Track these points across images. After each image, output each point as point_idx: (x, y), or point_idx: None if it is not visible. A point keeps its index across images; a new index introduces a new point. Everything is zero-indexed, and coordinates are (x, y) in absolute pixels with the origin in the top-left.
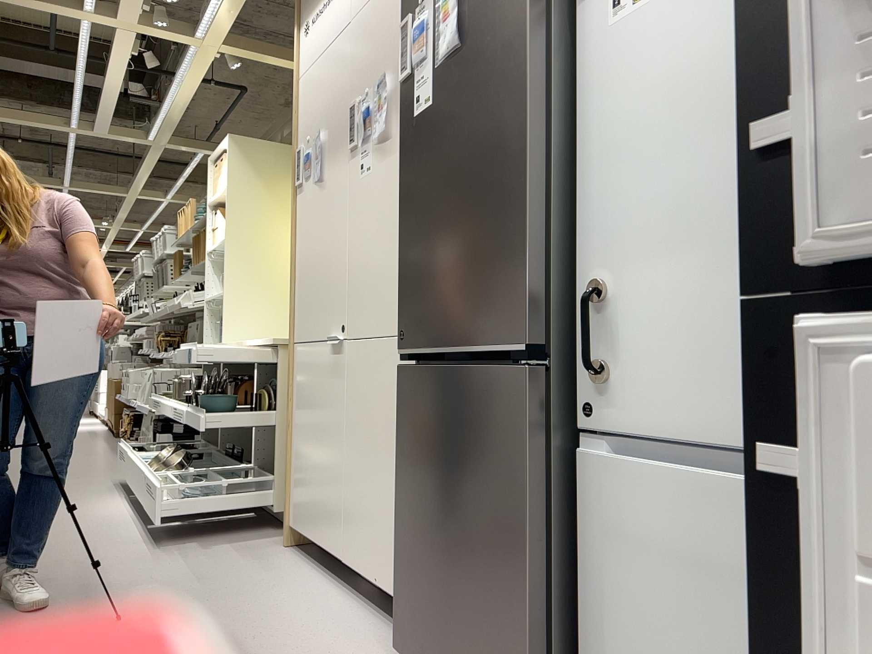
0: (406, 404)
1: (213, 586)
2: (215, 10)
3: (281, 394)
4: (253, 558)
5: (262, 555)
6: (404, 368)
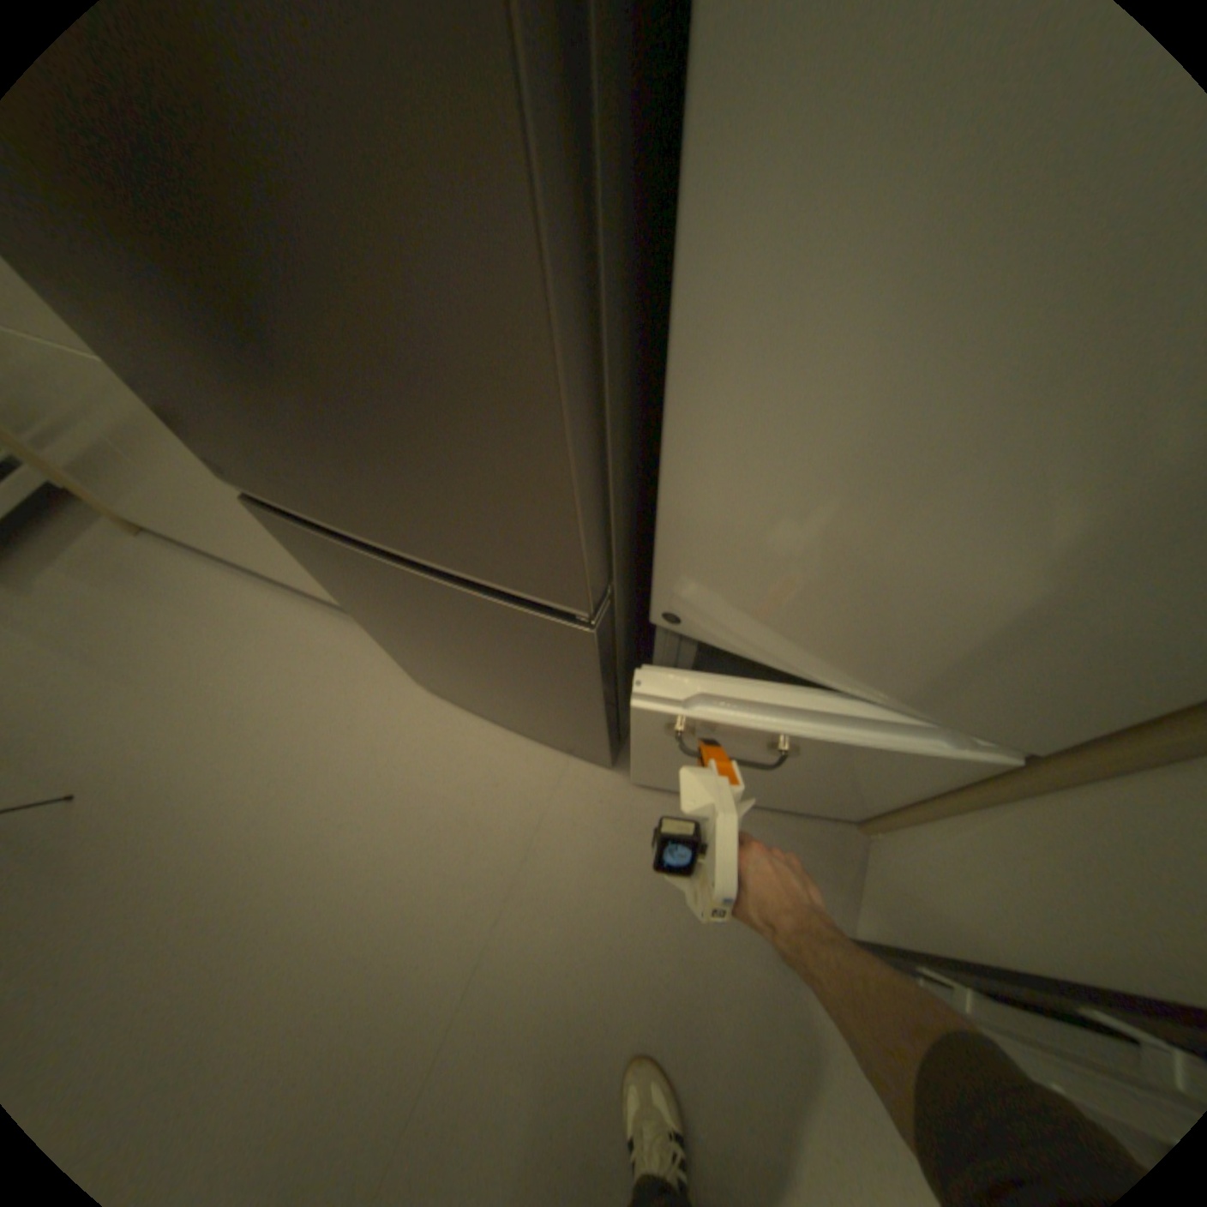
0: (301, 548)
1: (119, 665)
2: None
3: None
4: (113, 580)
5: (120, 567)
6: (254, 499)
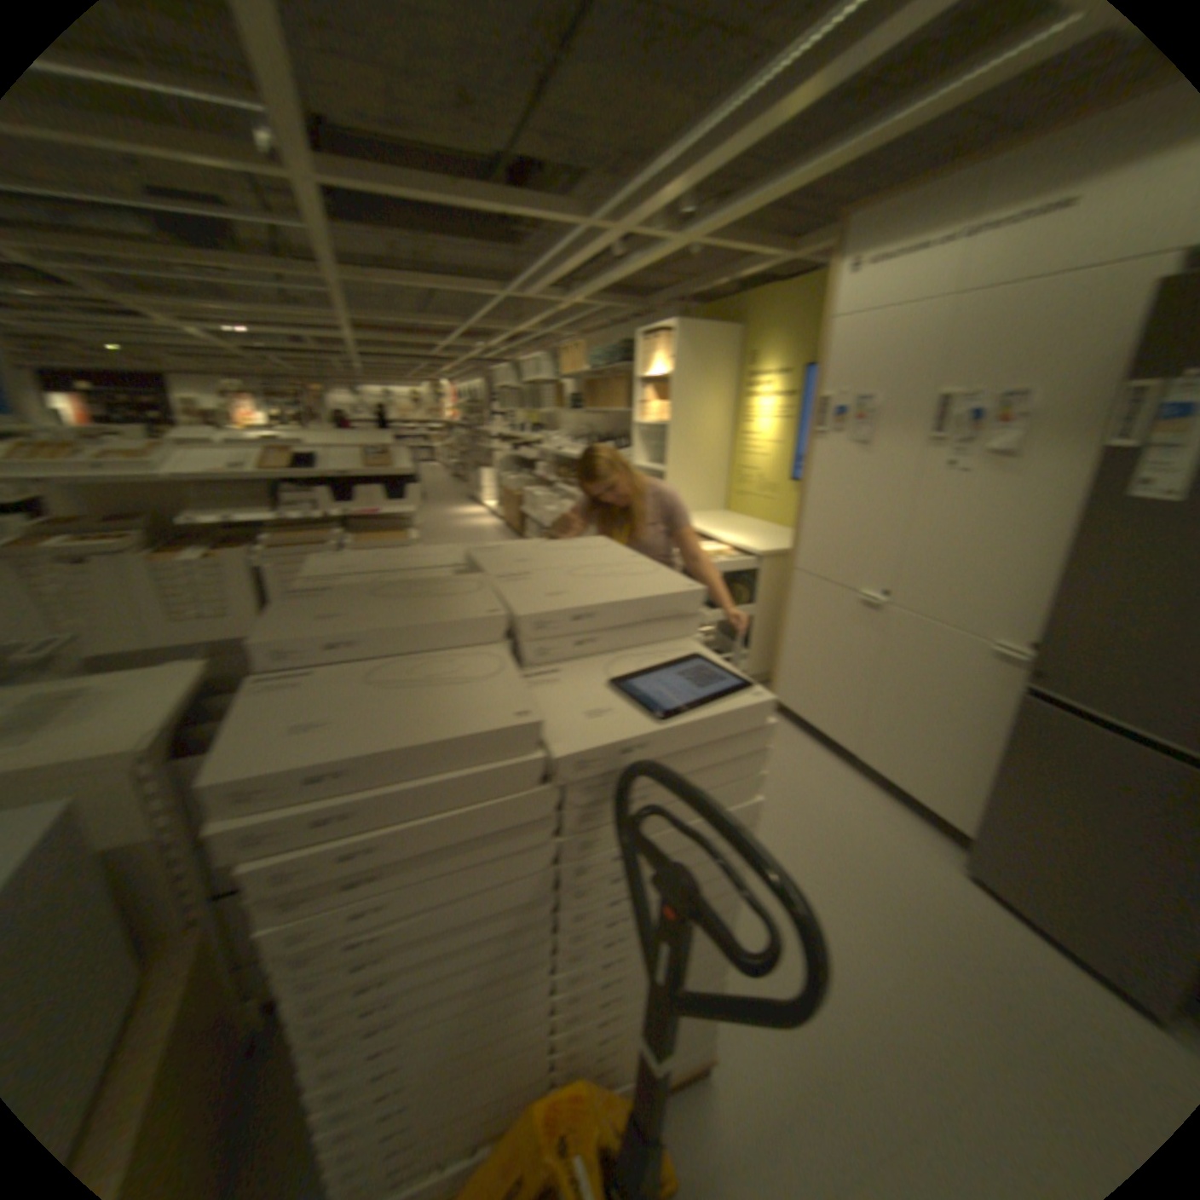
0: (1034, 728)
1: None
2: (717, 212)
3: (759, 594)
4: None
5: None
6: (1033, 697)
